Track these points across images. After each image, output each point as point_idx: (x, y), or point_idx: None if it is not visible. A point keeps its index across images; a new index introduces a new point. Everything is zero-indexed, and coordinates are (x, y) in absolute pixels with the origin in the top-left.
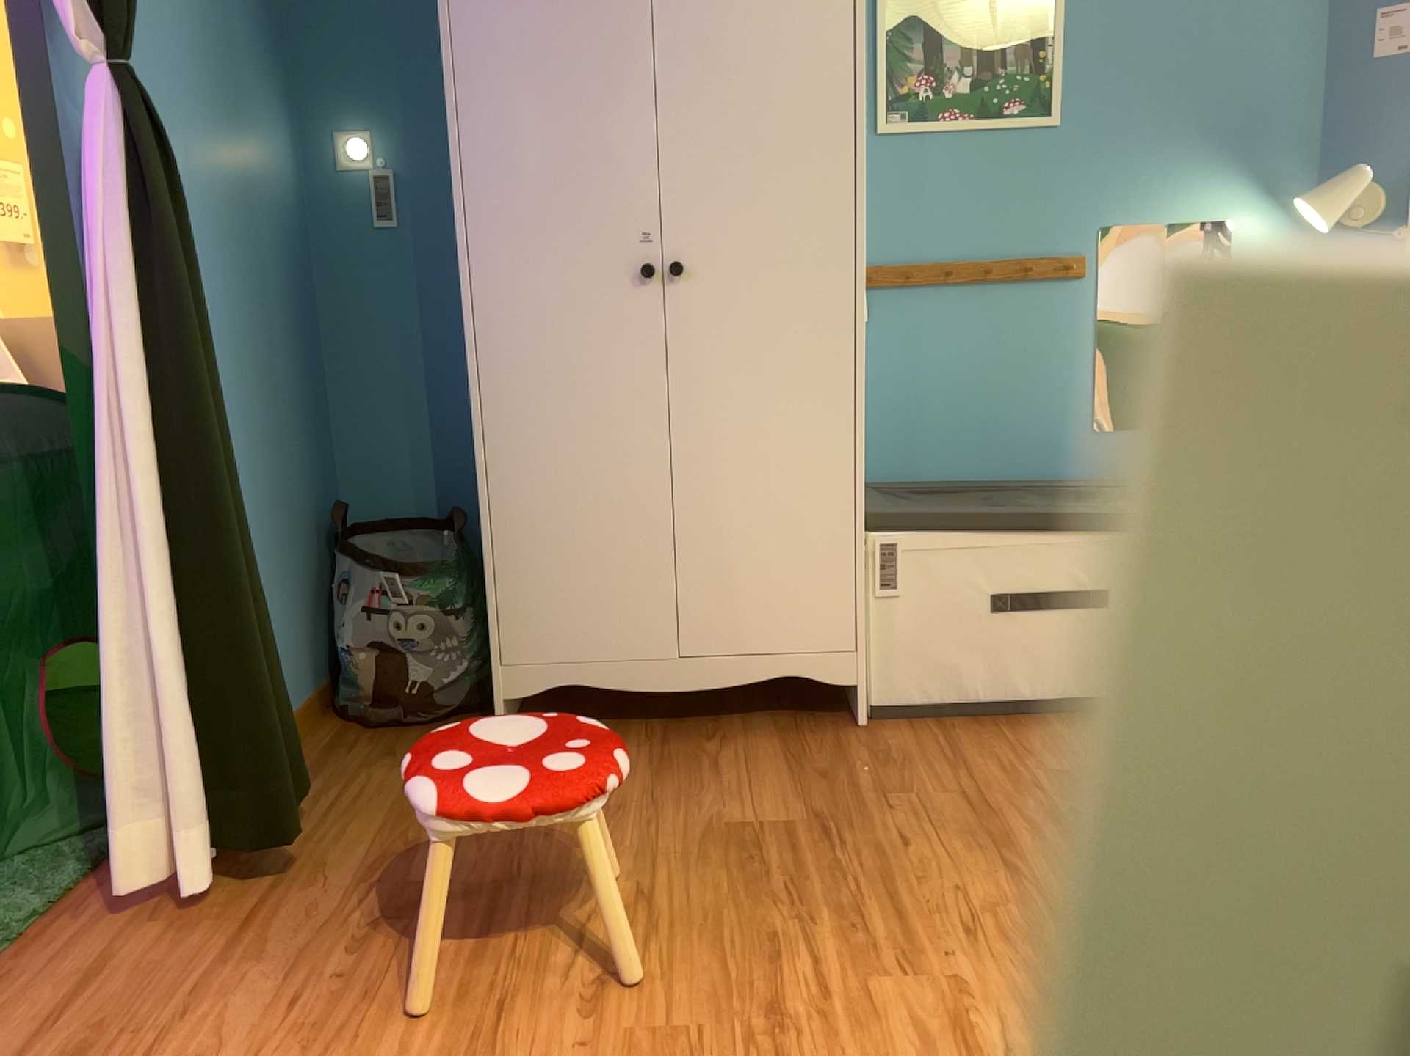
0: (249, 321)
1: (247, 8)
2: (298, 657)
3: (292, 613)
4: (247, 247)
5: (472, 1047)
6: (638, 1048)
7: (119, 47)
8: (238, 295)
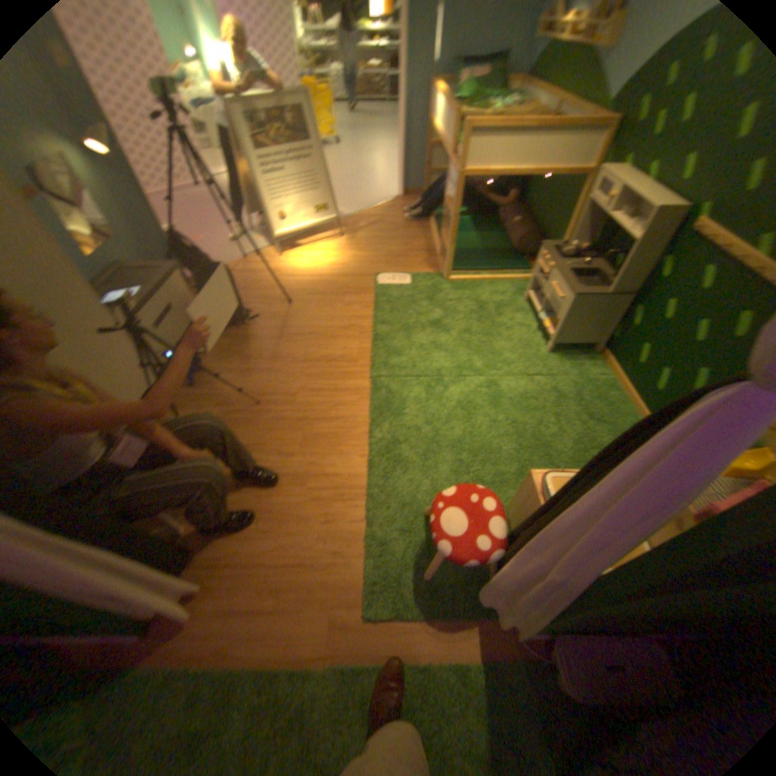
0: None
1: None
2: None
3: None
4: None
5: (297, 474)
6: (305, 439)
7: None
8: None
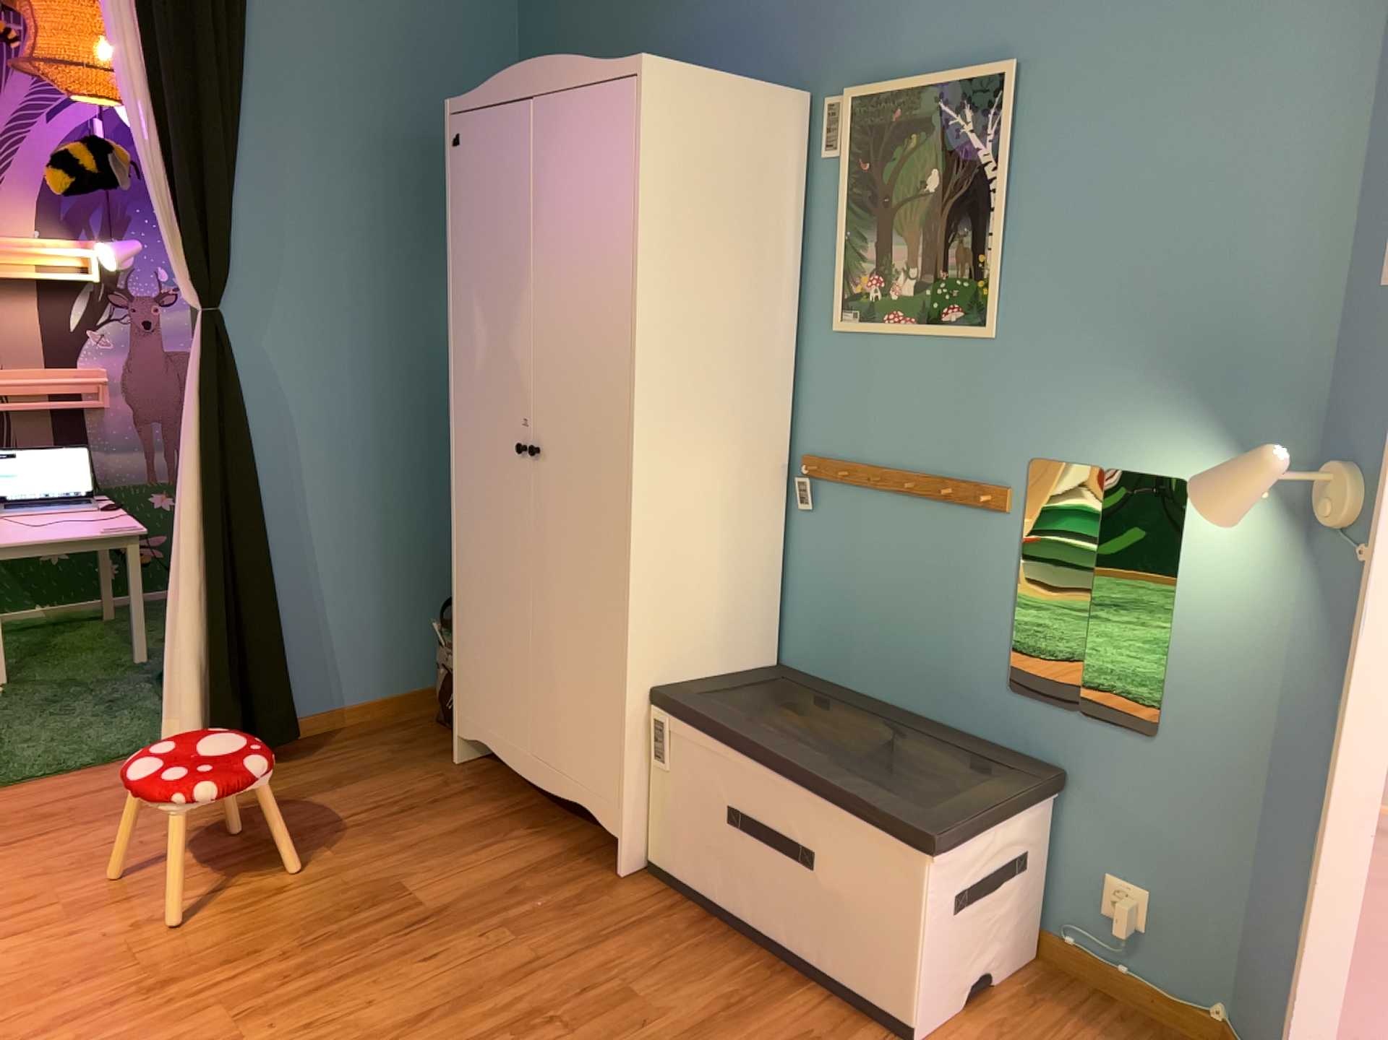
0: (394, 433)
1: (443, 221)
2: (410, 660)
3: (409, 631)
4: (404, 384)
5: (89, 914)
6: (111, 963)
7: (207, 296)
8: (383, 418)
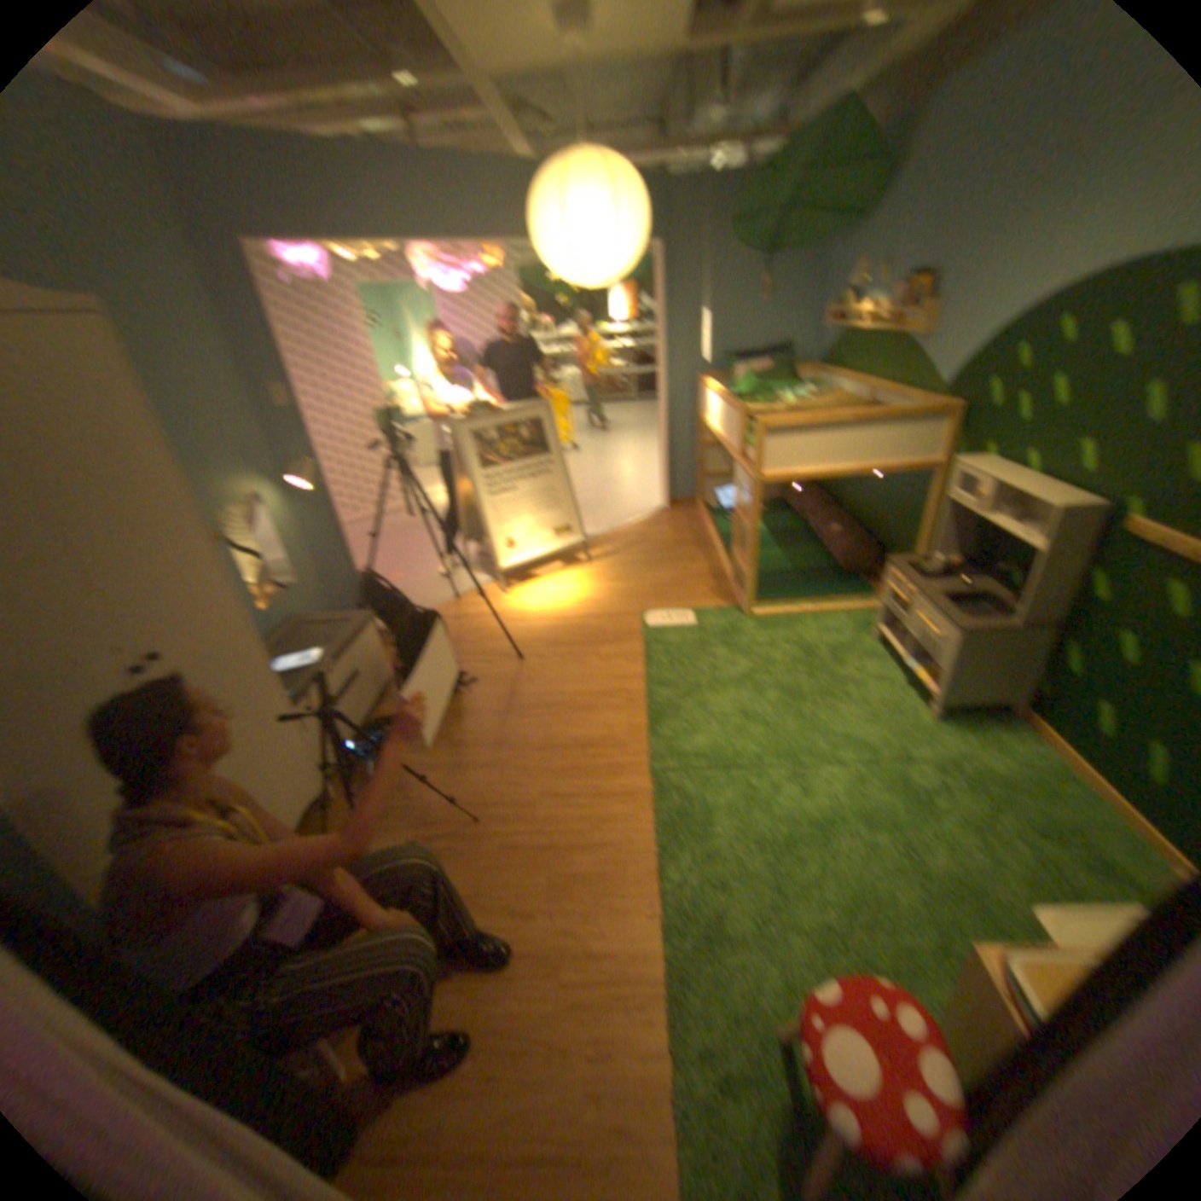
0: None
1: None
2: None
3: None
4: None
5: (542, 951)
6: (553, 884)
7: None
8: None
